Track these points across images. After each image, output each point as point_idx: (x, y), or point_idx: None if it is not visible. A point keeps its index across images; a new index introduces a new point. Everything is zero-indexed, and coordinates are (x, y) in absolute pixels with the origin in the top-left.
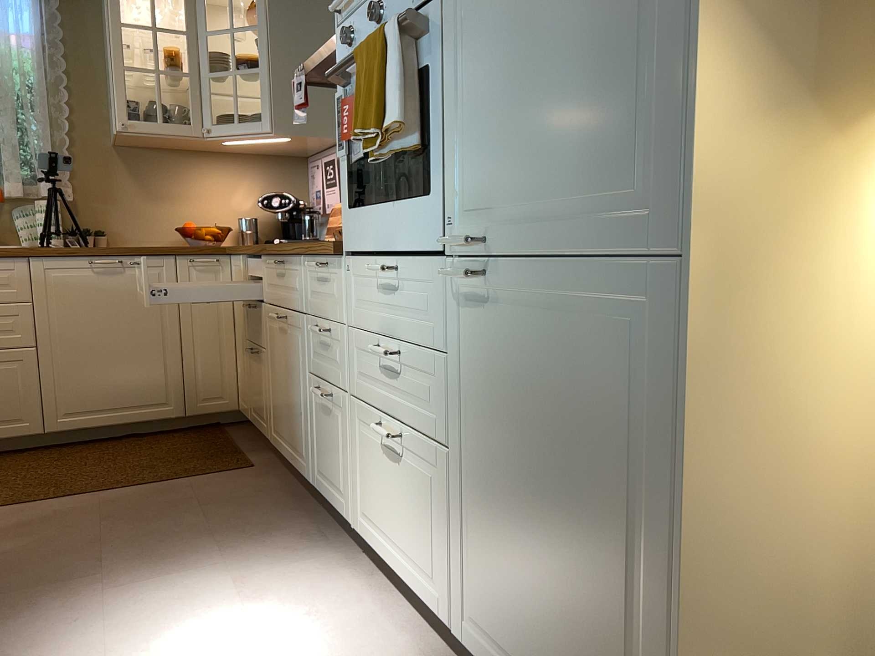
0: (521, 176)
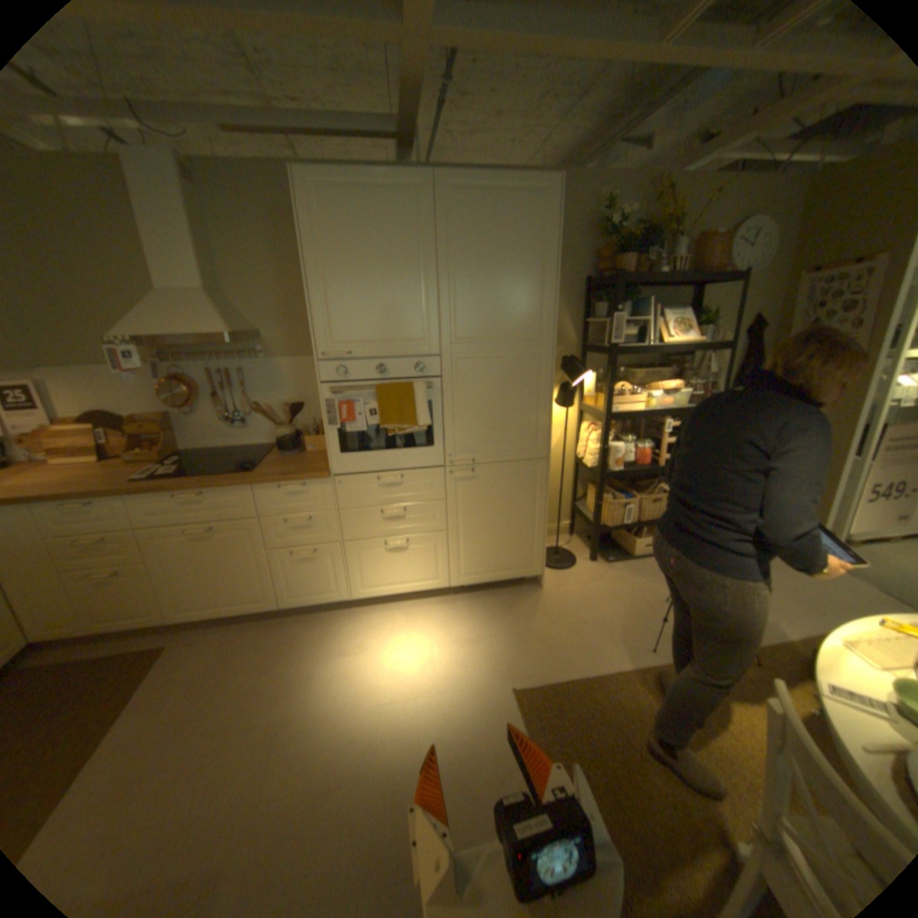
0: (486, 441)
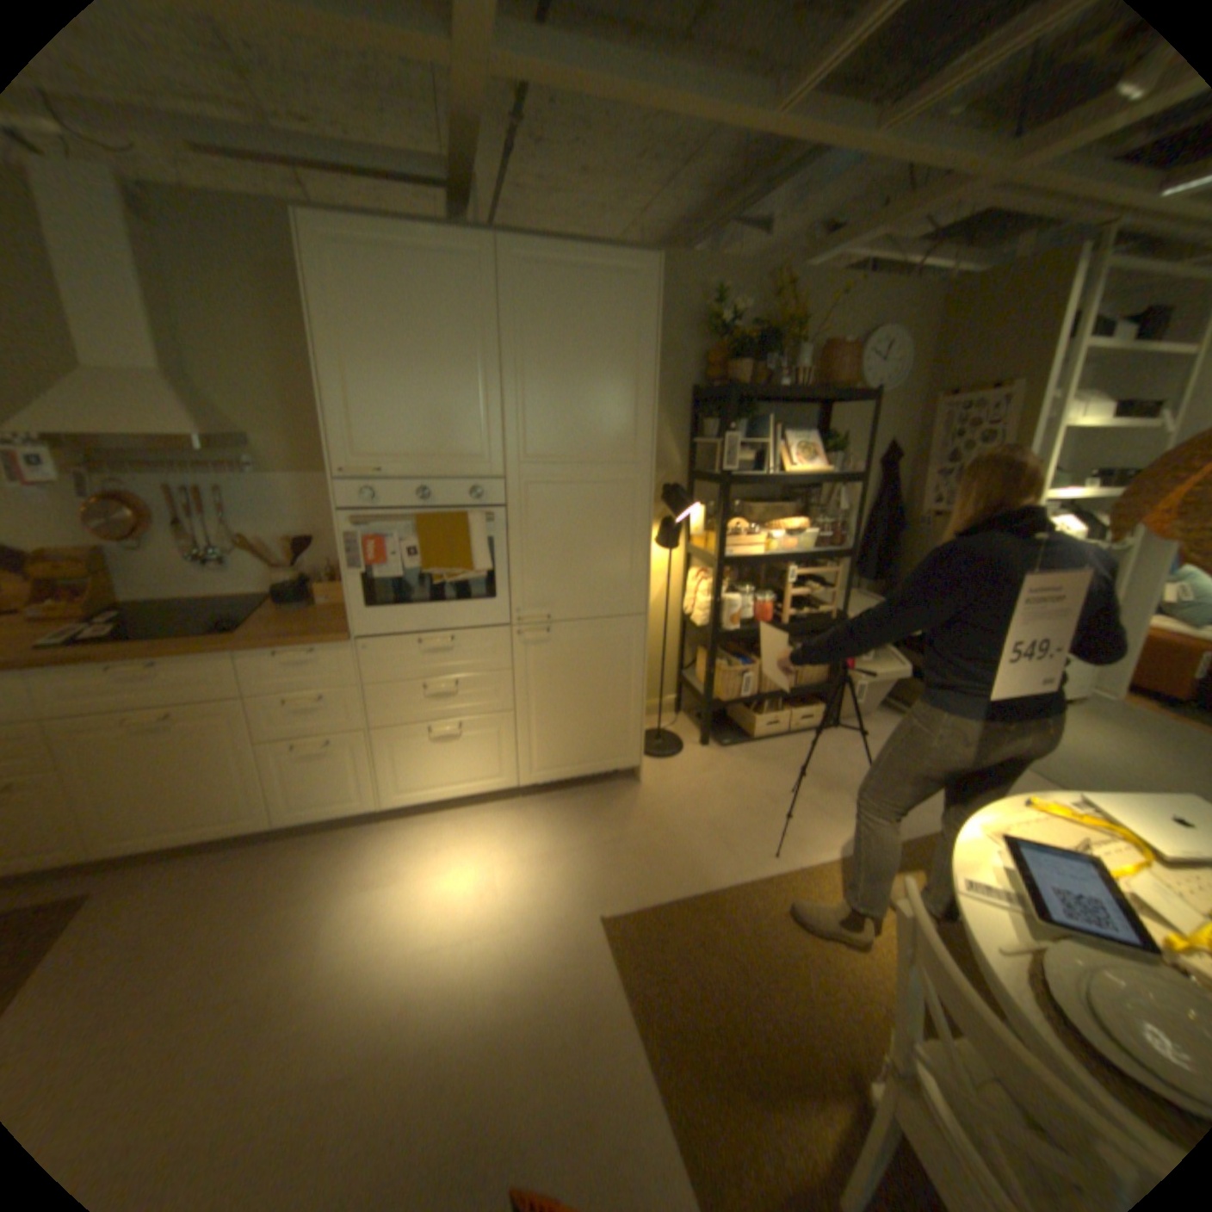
0: (566, 593)
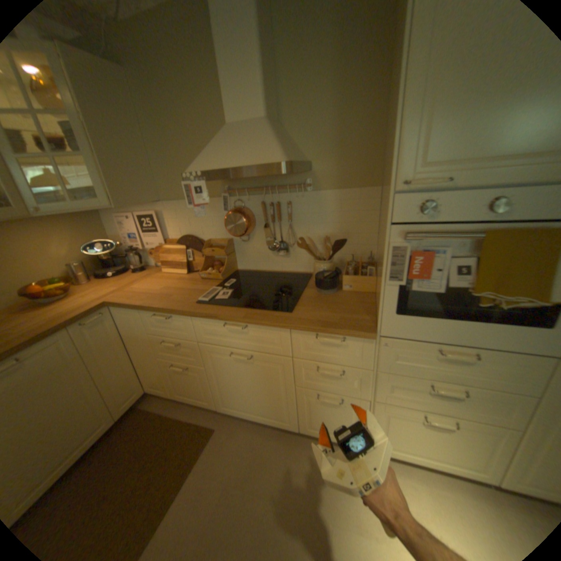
0: None
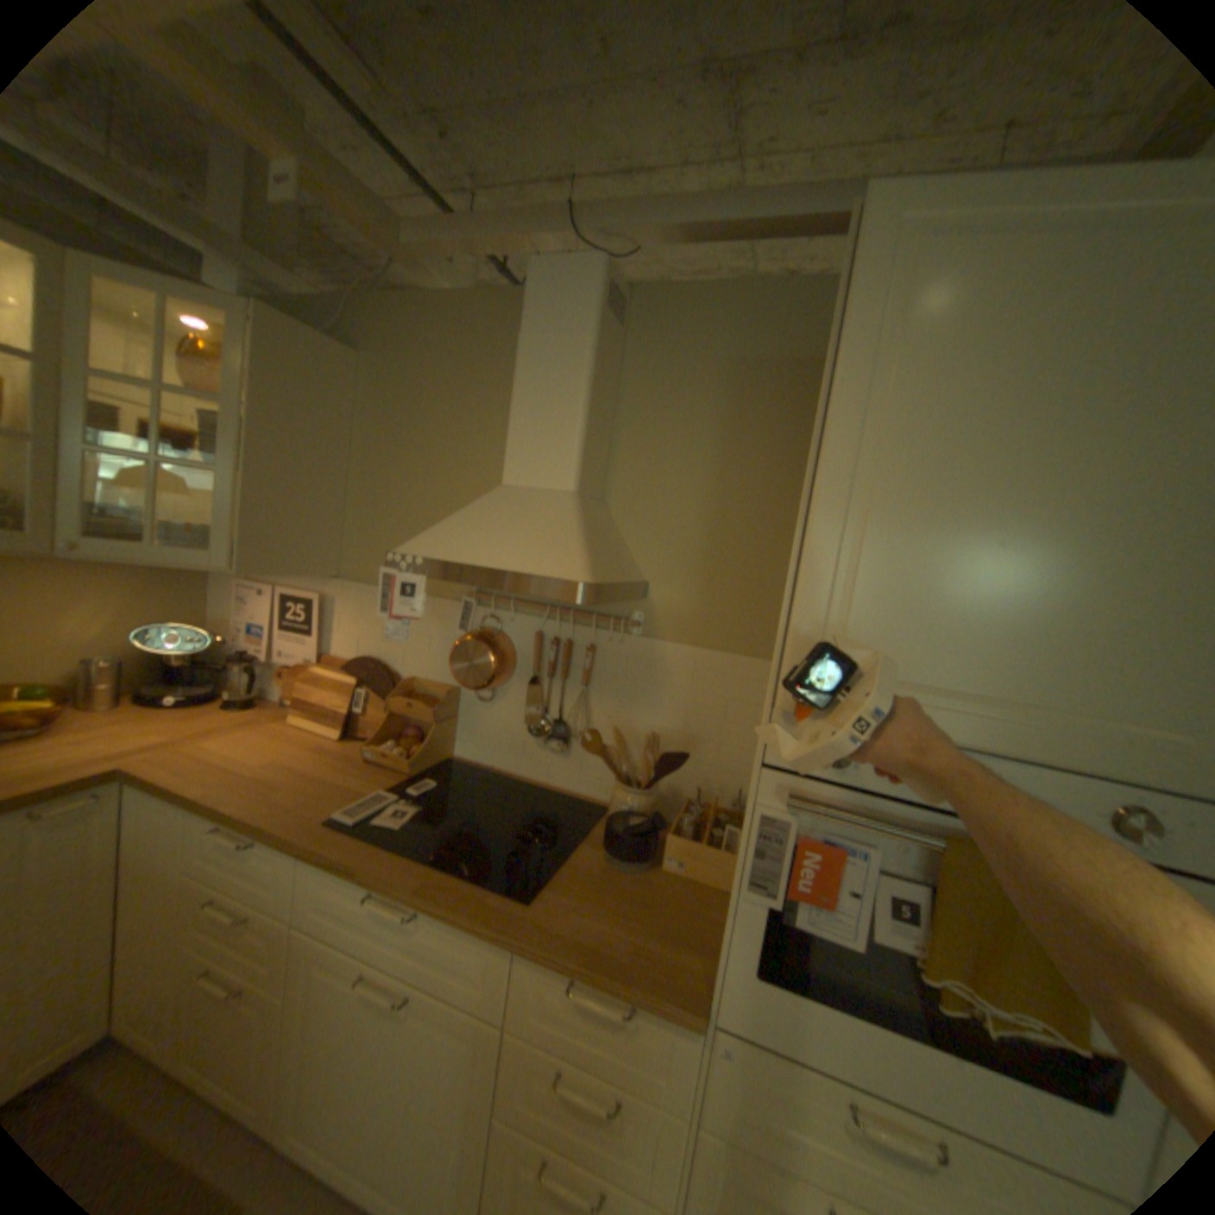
0: None
